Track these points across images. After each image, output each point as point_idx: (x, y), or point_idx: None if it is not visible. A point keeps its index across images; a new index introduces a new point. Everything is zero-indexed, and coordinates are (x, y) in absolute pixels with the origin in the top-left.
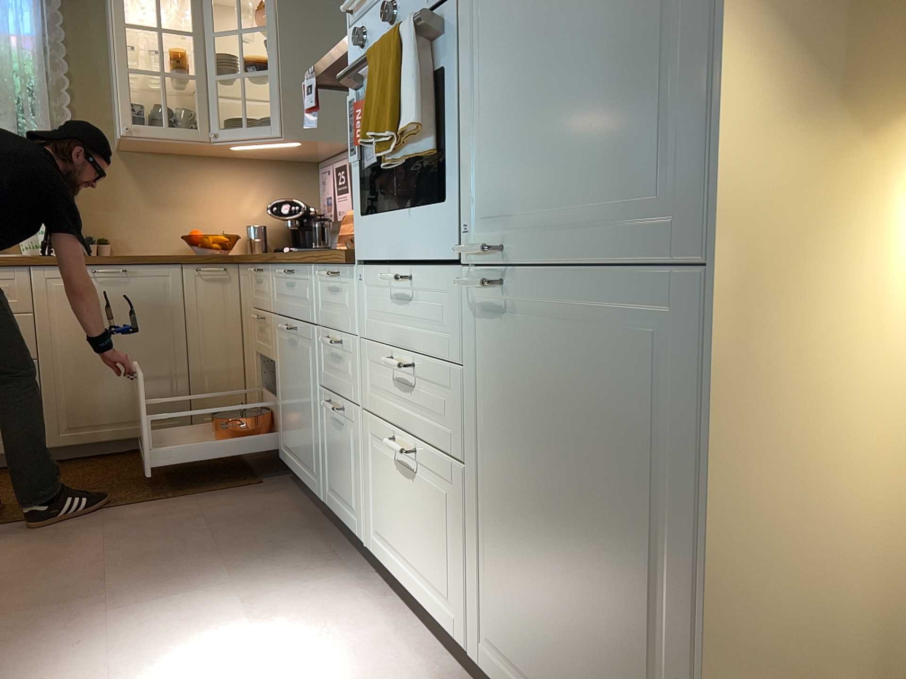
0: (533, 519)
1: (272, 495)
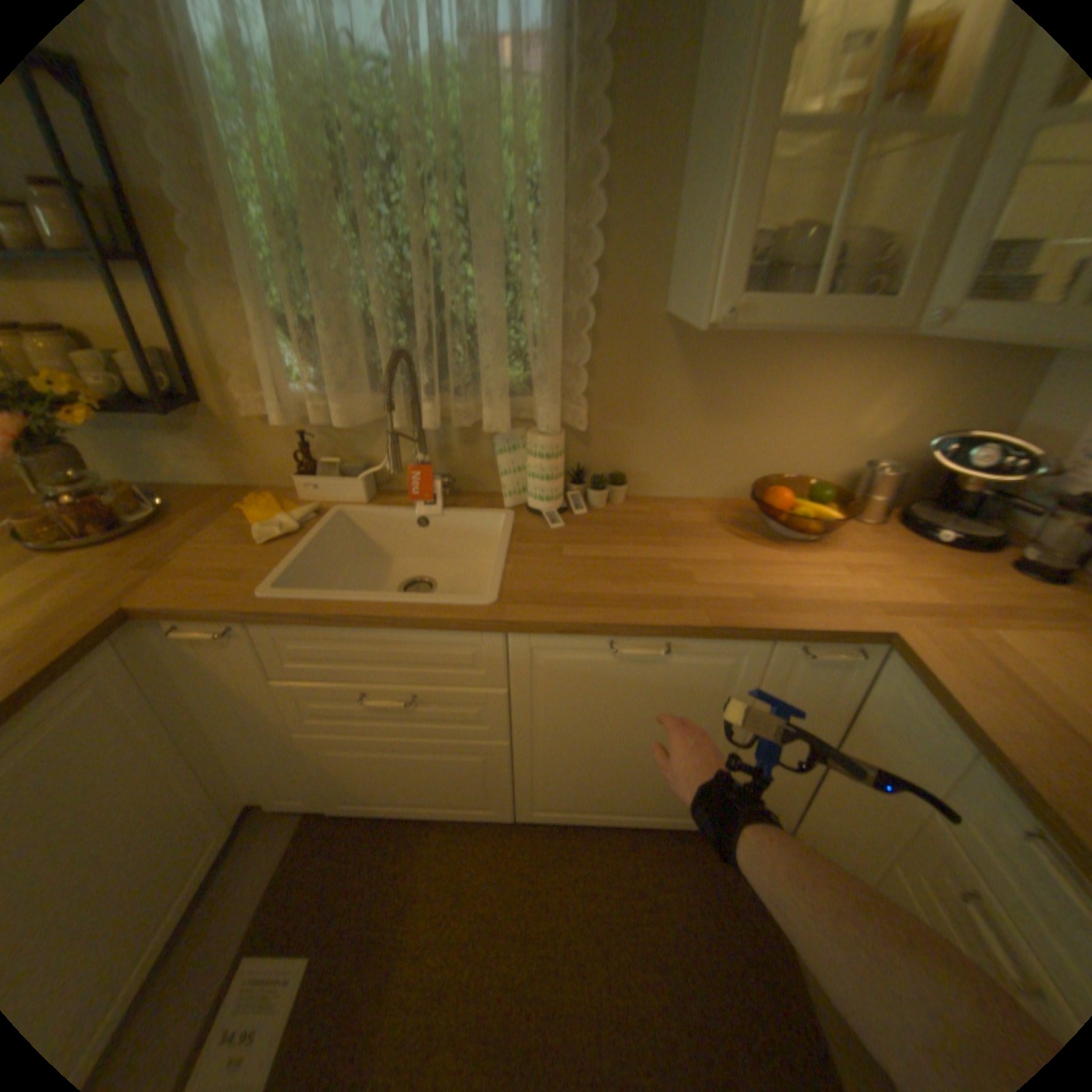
0: None
1: None
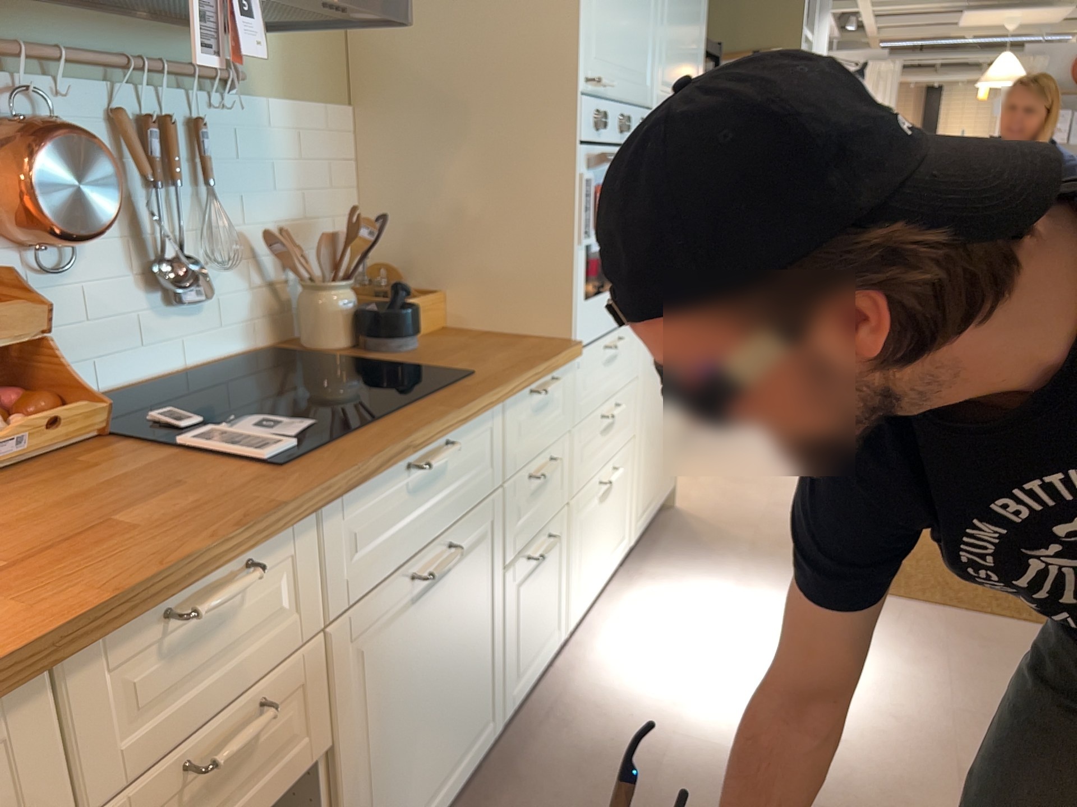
0: (656, 422)
1: None
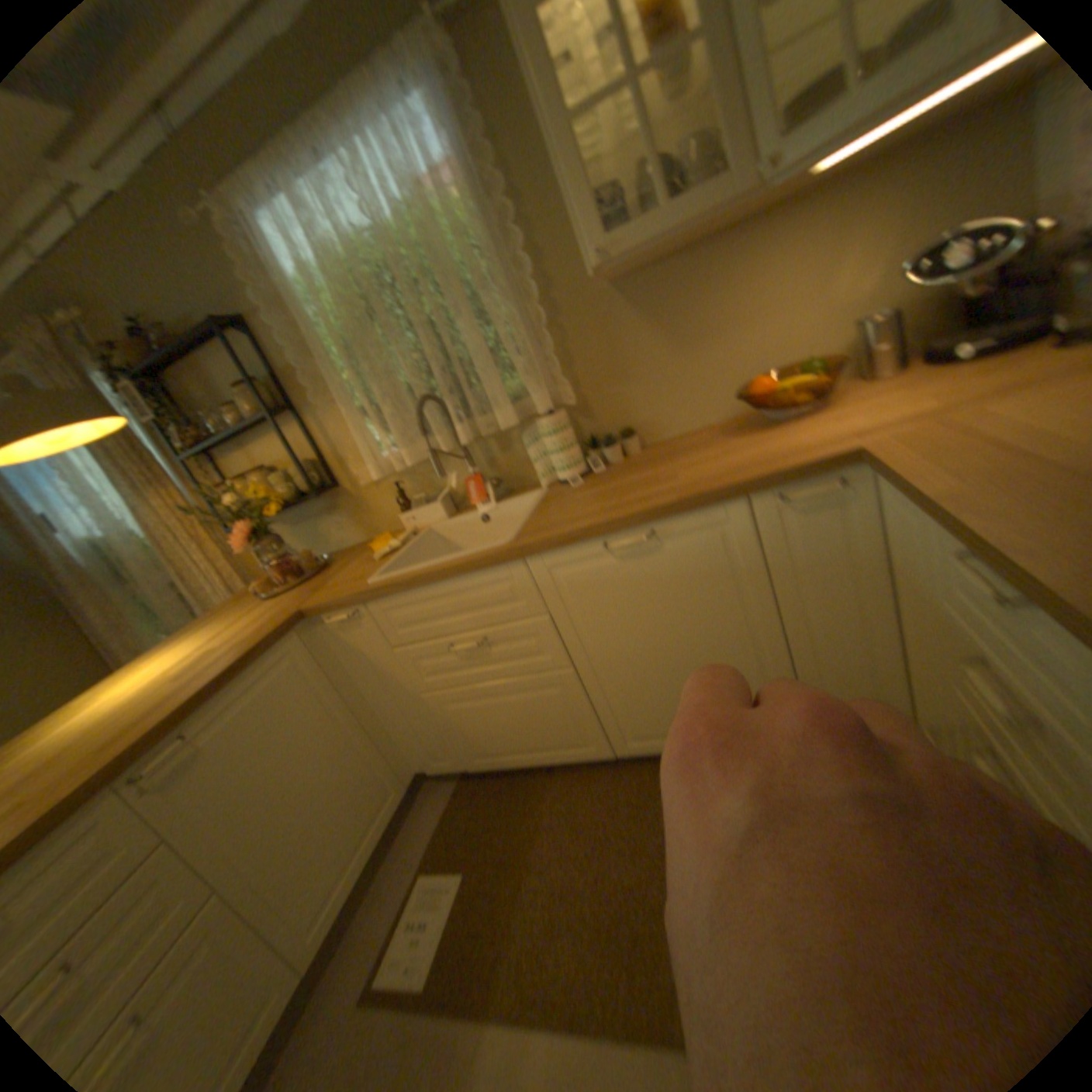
0: None
1: None
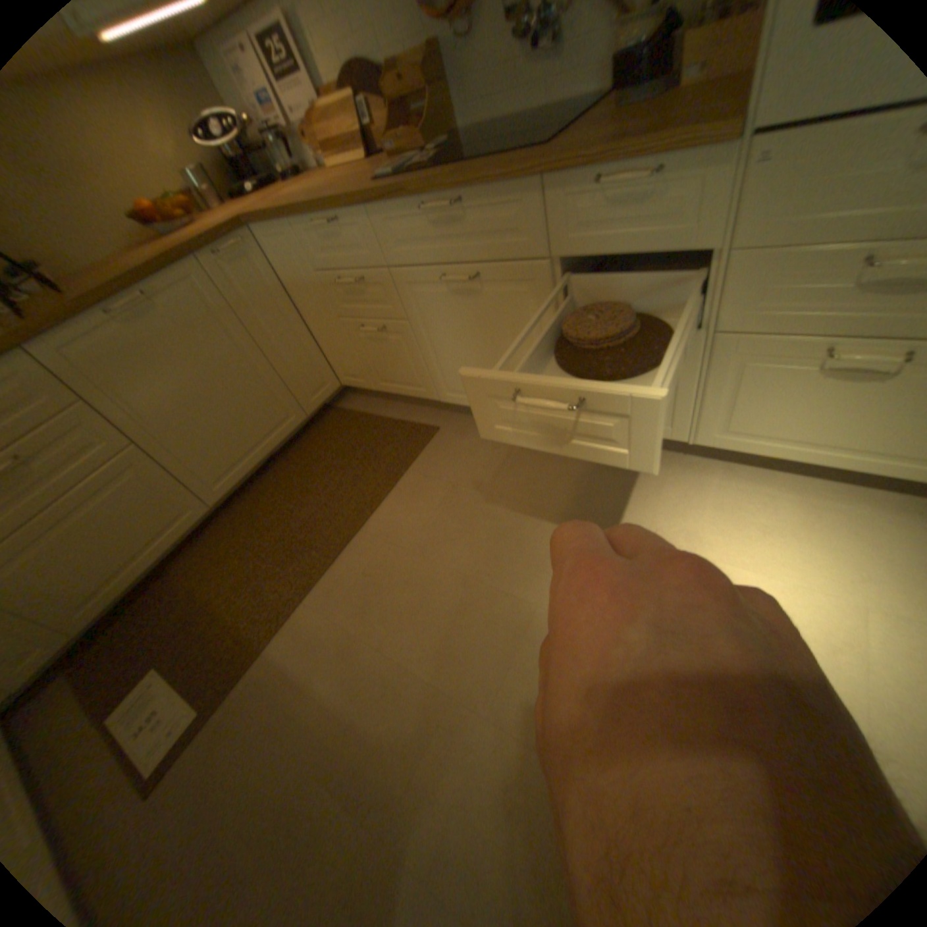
0: None
1: (466, 434)
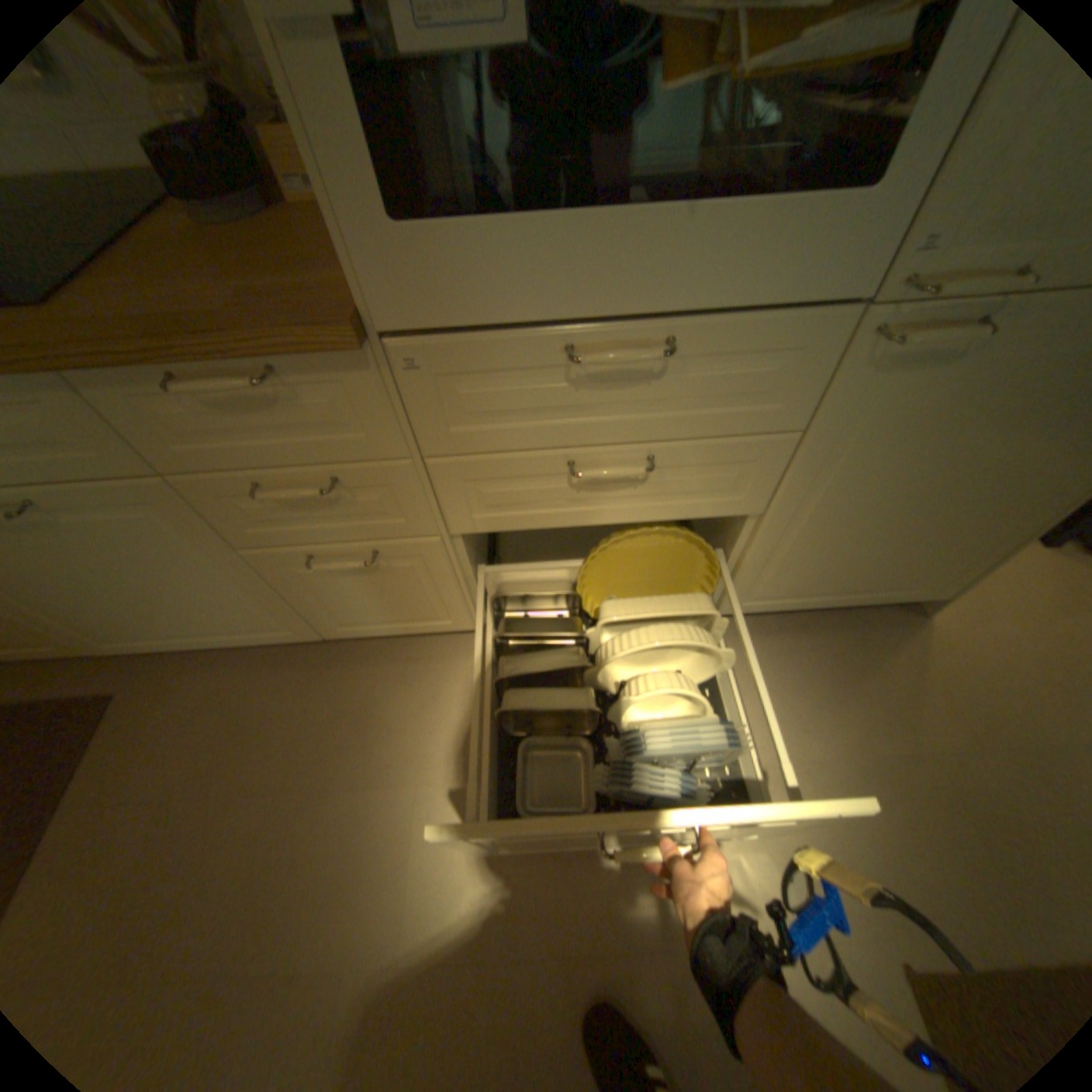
0: (875, 515)
1: (167, 691)
